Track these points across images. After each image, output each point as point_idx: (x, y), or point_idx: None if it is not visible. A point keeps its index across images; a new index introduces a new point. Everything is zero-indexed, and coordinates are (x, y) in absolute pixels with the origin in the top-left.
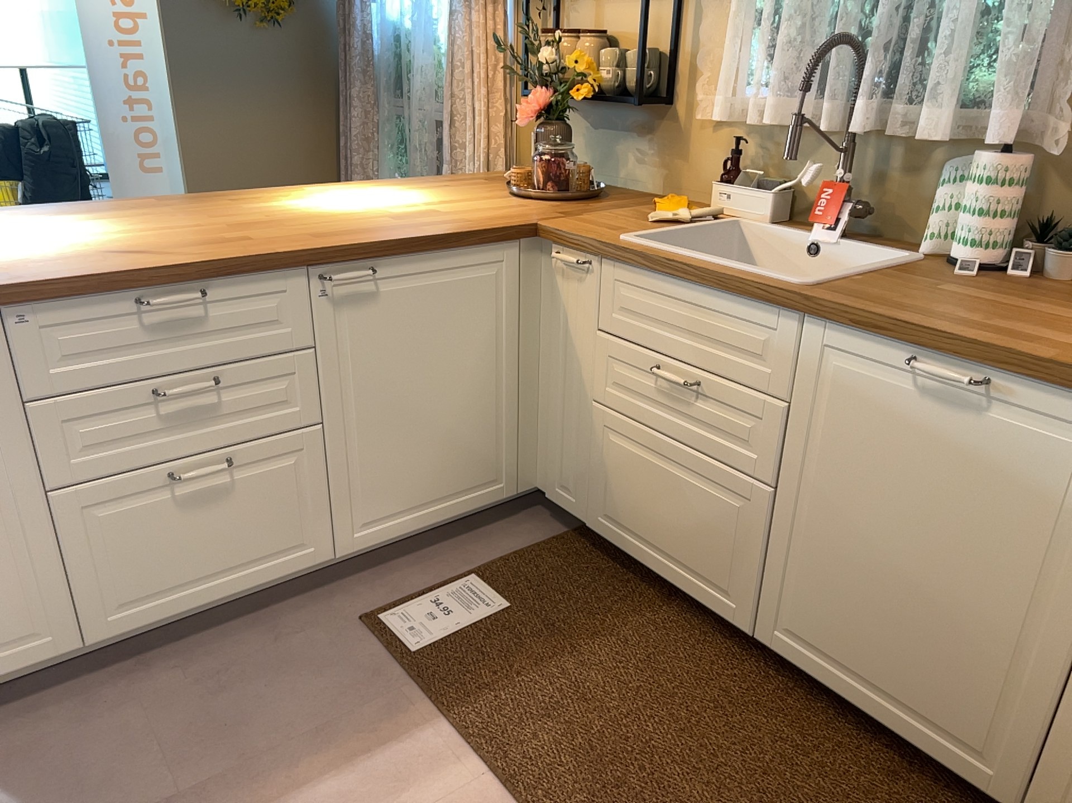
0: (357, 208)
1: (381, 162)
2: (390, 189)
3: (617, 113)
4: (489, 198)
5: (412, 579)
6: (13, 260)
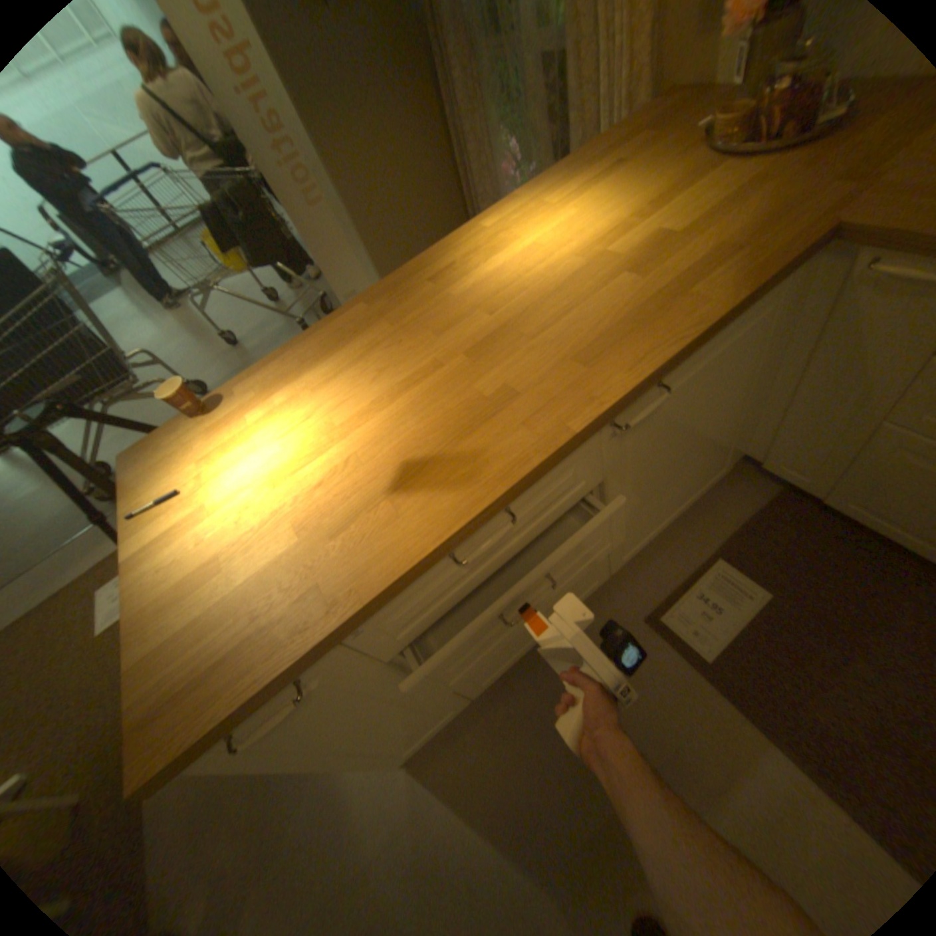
0: (567, 254)
1: (488, 121)
2: (565, 191)
3: None
4: (702, 173)
5: (667, 568)
6: (301, 527)
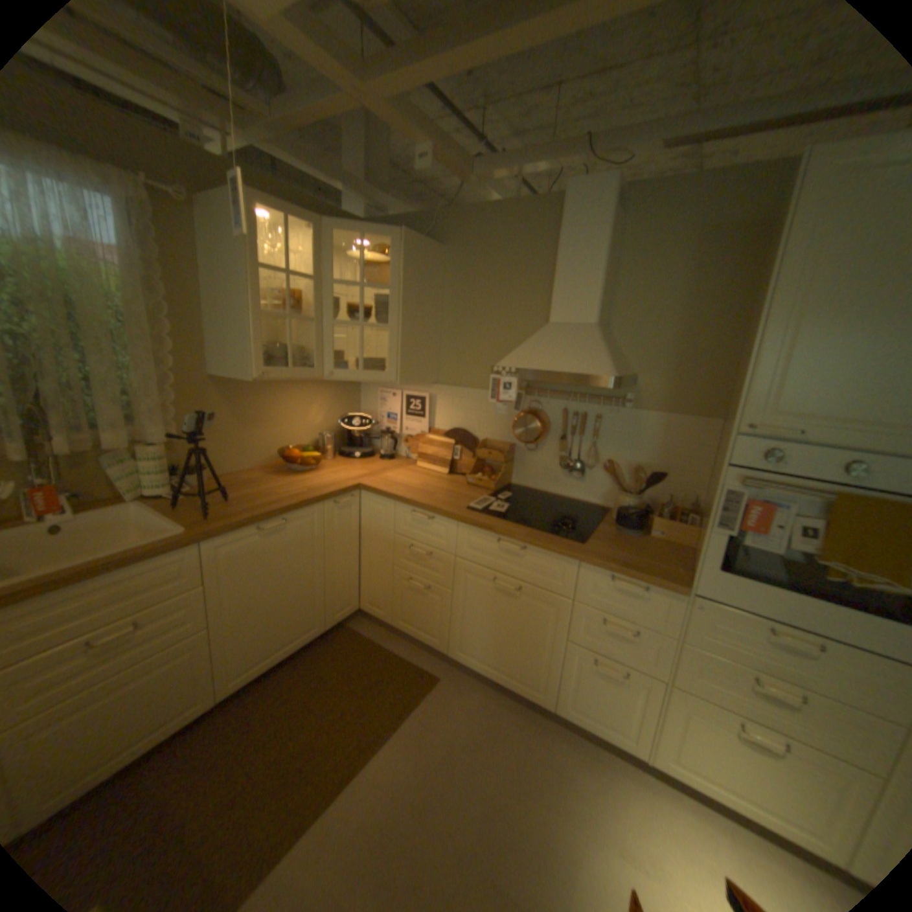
0: None
1: None
2: None
3: None
4: None
5: None
6: None
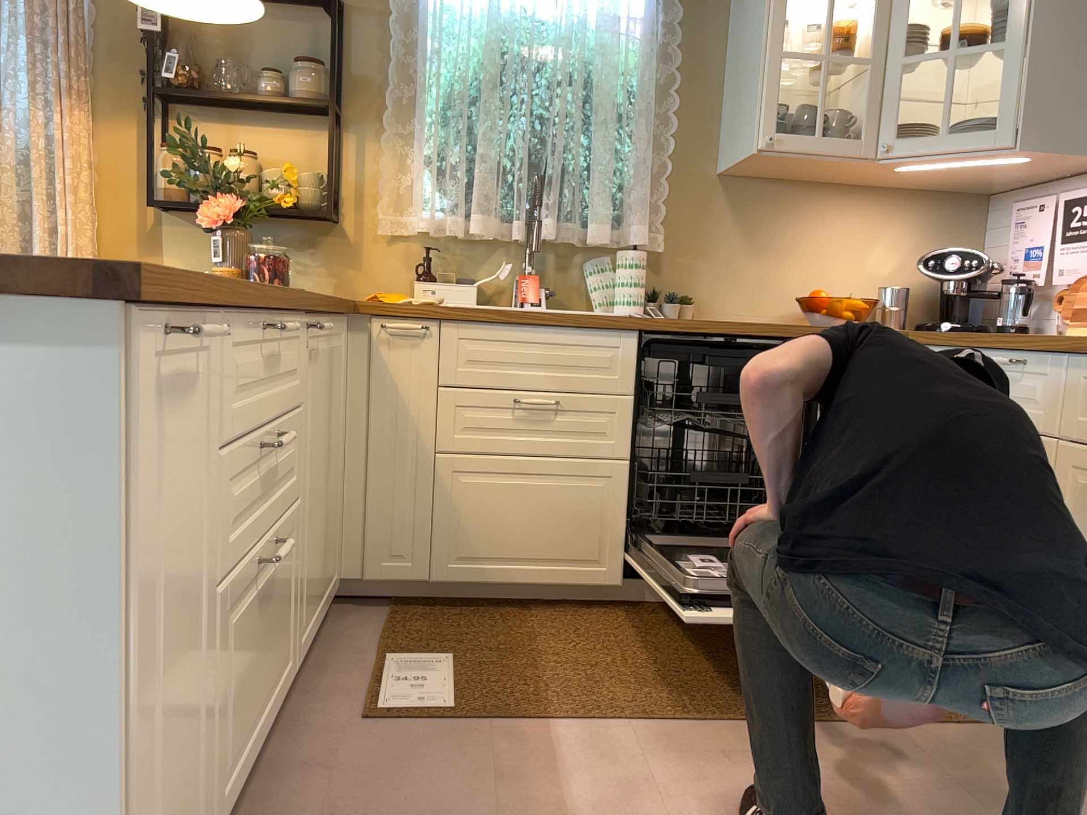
0: None
1: None
2: None
3: (269, 229)
4: None
5: (340, 682)
6: None
